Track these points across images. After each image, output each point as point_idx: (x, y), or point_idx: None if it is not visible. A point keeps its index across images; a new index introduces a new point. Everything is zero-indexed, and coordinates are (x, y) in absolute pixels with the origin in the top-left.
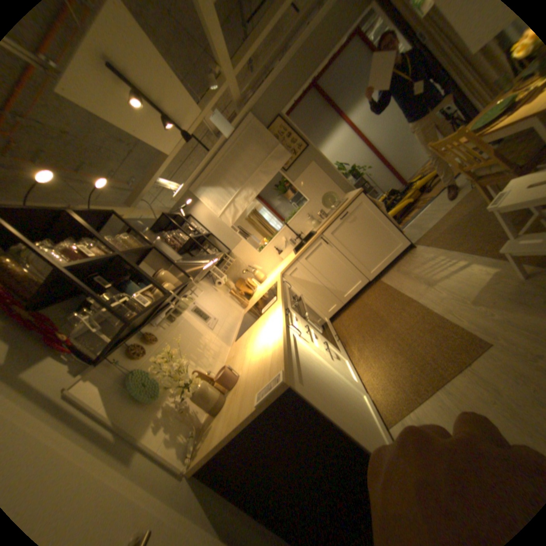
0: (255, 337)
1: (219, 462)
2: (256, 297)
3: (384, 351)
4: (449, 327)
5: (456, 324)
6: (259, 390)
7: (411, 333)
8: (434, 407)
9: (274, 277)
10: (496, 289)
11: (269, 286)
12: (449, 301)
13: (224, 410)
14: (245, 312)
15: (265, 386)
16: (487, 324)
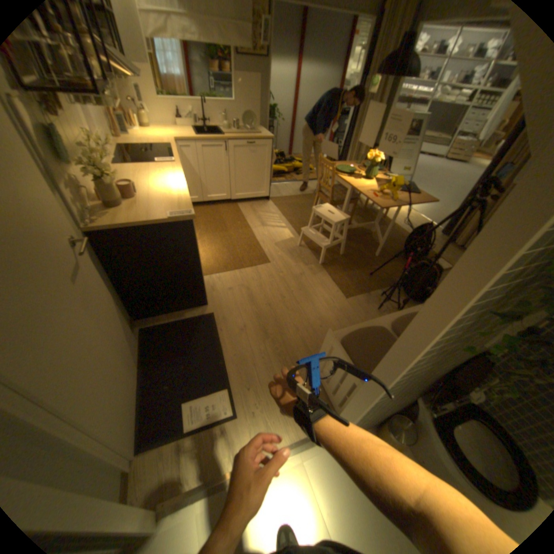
0: (147, 176)
1: (111, 235)
2: (133, 137)
3: (216, 242)
4: (258, 248)
5: (262, 248)
6: (168, 211)
7: (238, 241)
8: (230, 274)
9: (163, 135)
10: (286, 243)
11: (156, 139)
12: (265, 237)
13: (121, 208)
14: (115, 142)
15: (175, 211)
16: (273, 254)
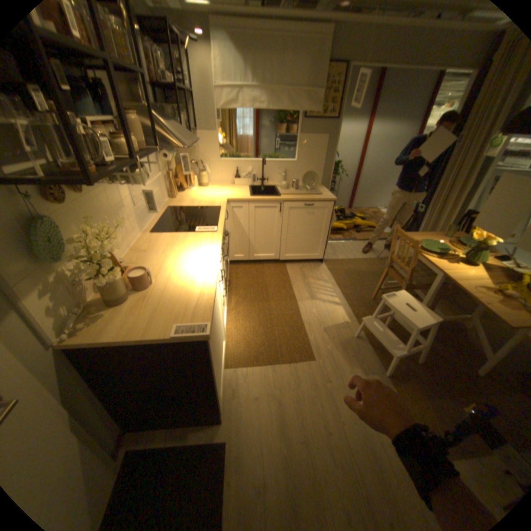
0: (179, 252)
1: (96, 350)
2: (188, 198)
3: (253, 316)
4: (301, 332)
5: (307, 334)
6: (177, 321)
7: (278, 318)
8: (260, 373)
9: (217, 195)
10: (340, 330)
11: (209, 201)
12: (313, 317)
13: (123, 308)
14: (169, 203)
15: (186, 323)
16: (321, 346)
